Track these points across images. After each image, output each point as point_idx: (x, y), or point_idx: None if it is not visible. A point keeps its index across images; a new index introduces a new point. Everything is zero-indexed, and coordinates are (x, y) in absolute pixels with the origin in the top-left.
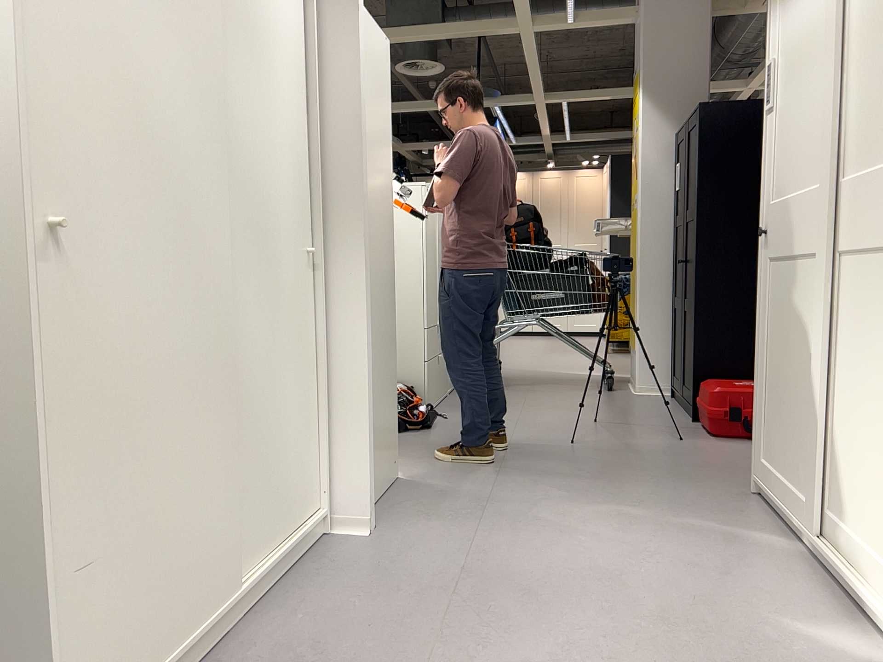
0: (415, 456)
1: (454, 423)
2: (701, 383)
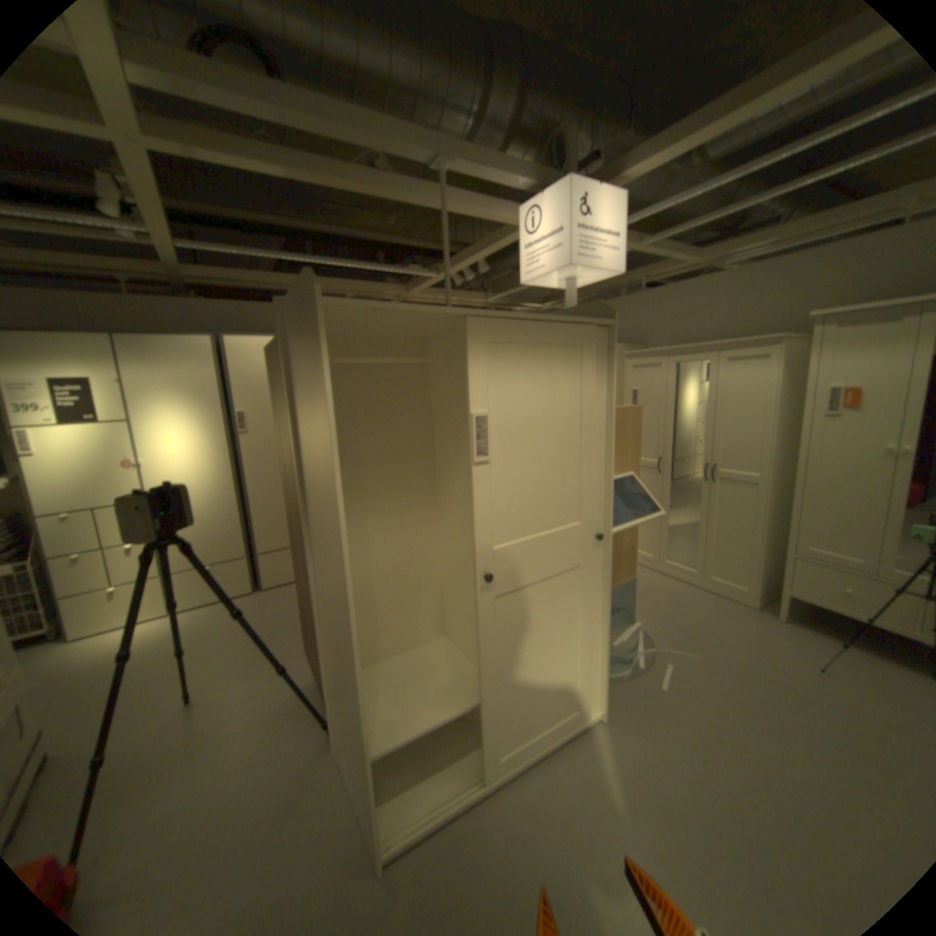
0: None
1: None
2: None
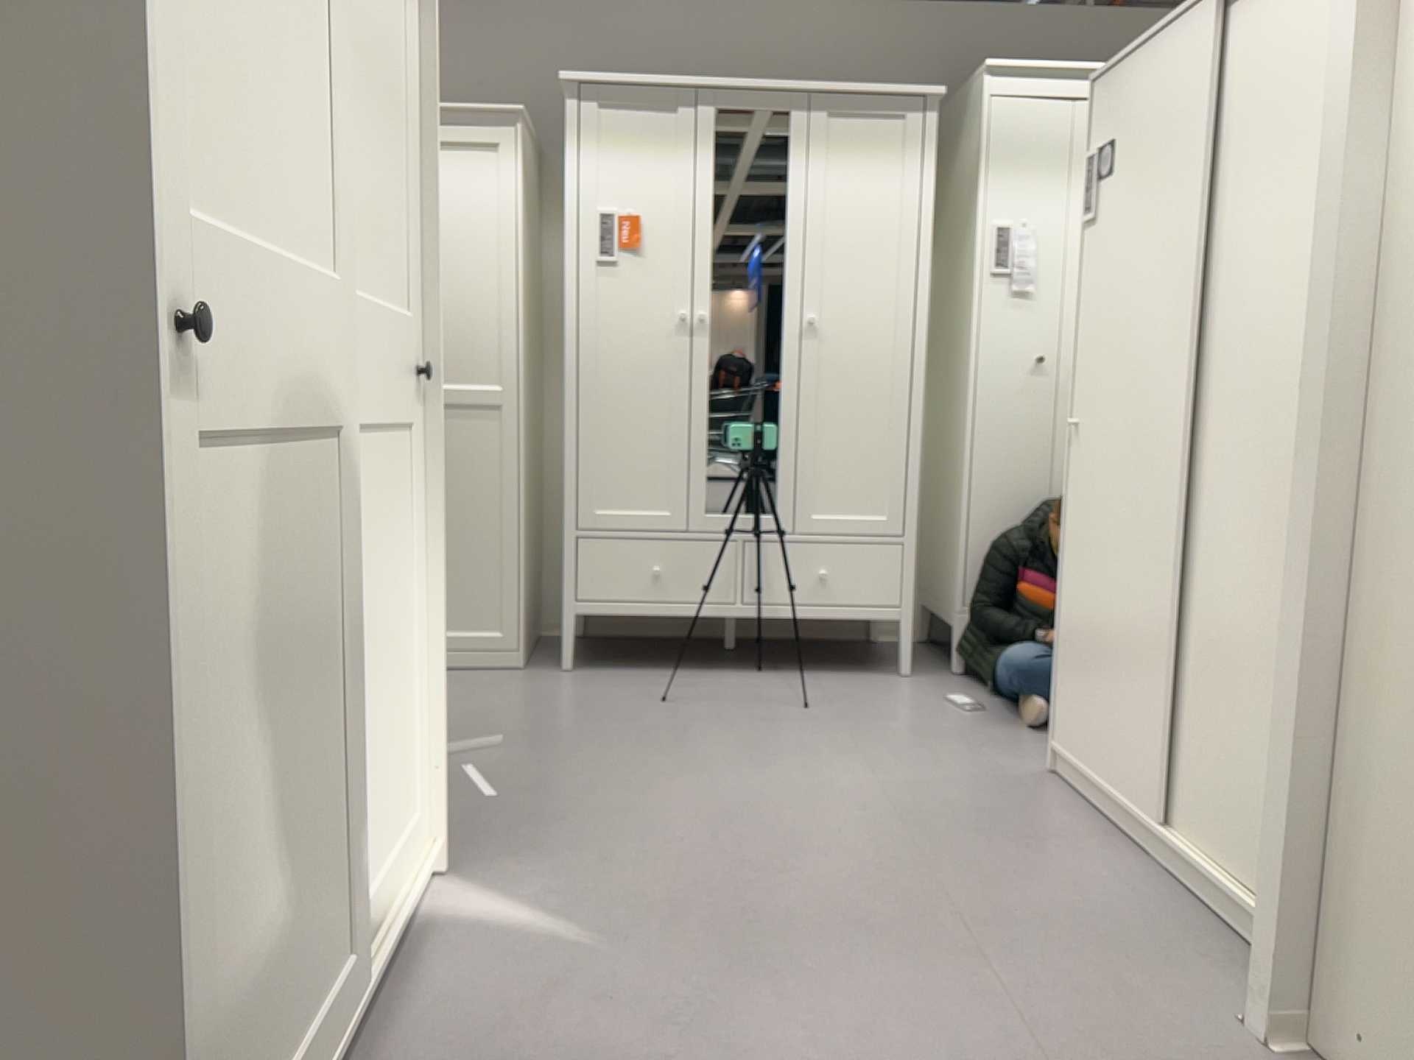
0: None
1: None
2: None
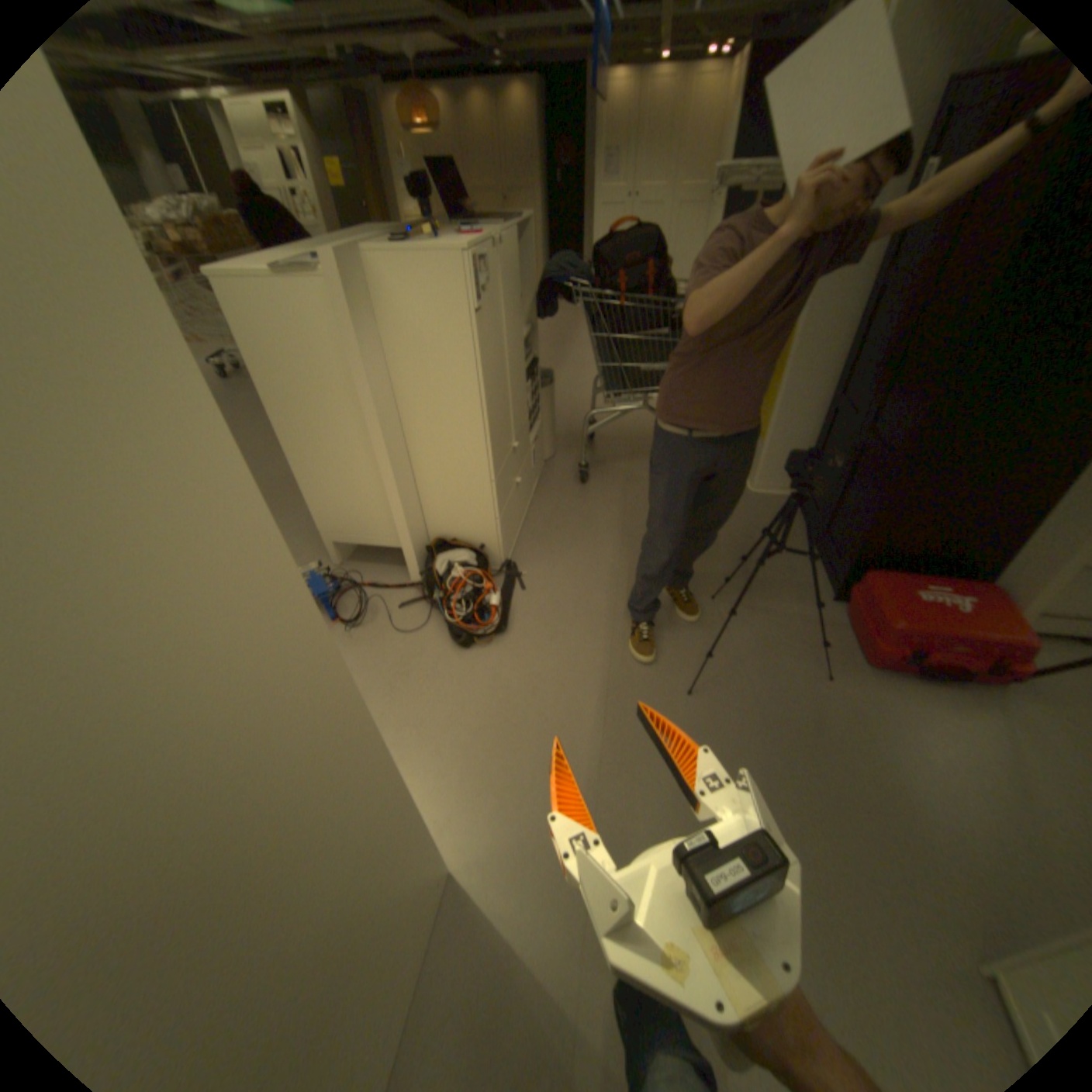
0: (479, 762)
1: (536, 607)
2: (872, 582)
